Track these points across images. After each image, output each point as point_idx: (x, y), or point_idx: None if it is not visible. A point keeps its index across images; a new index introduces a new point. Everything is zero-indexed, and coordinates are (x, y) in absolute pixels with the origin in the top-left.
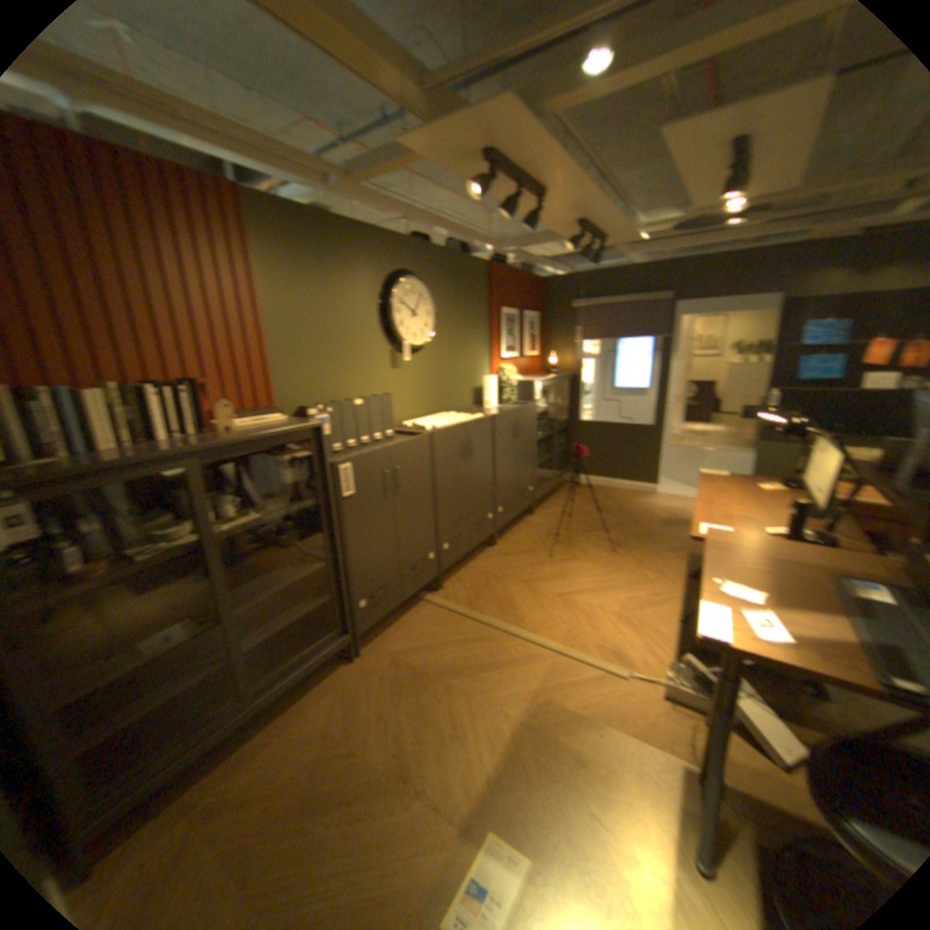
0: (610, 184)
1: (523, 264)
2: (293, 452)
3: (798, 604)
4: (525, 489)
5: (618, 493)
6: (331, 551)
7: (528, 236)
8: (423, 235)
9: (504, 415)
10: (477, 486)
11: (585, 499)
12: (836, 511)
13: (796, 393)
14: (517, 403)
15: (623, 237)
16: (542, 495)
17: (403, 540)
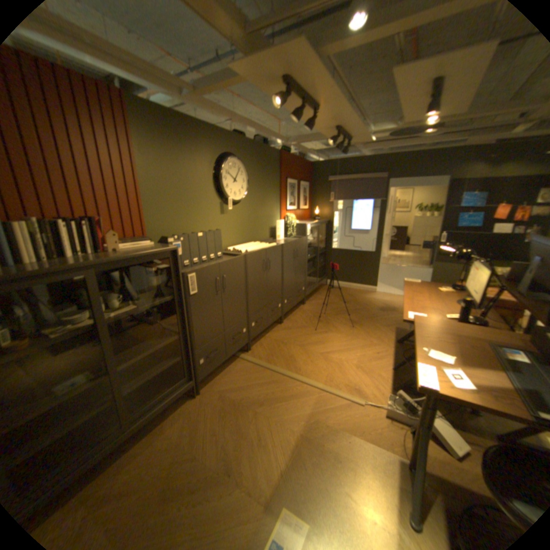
0: (355, 104)
1: (298, 153)
2: (156, 266)
3: (473, 363)
4: (299, 289)
5: (353, 291)
6: (180, 329)
7: (303, 136)
8: (239, 132)
9: (287, 244)
10: (271, 287)
11: (334, 294)
12: (485, 304)
13: (455, 234)
14: (295, 237)
15: (359, 139)
16: (309, 292)
17: (226, 321)
